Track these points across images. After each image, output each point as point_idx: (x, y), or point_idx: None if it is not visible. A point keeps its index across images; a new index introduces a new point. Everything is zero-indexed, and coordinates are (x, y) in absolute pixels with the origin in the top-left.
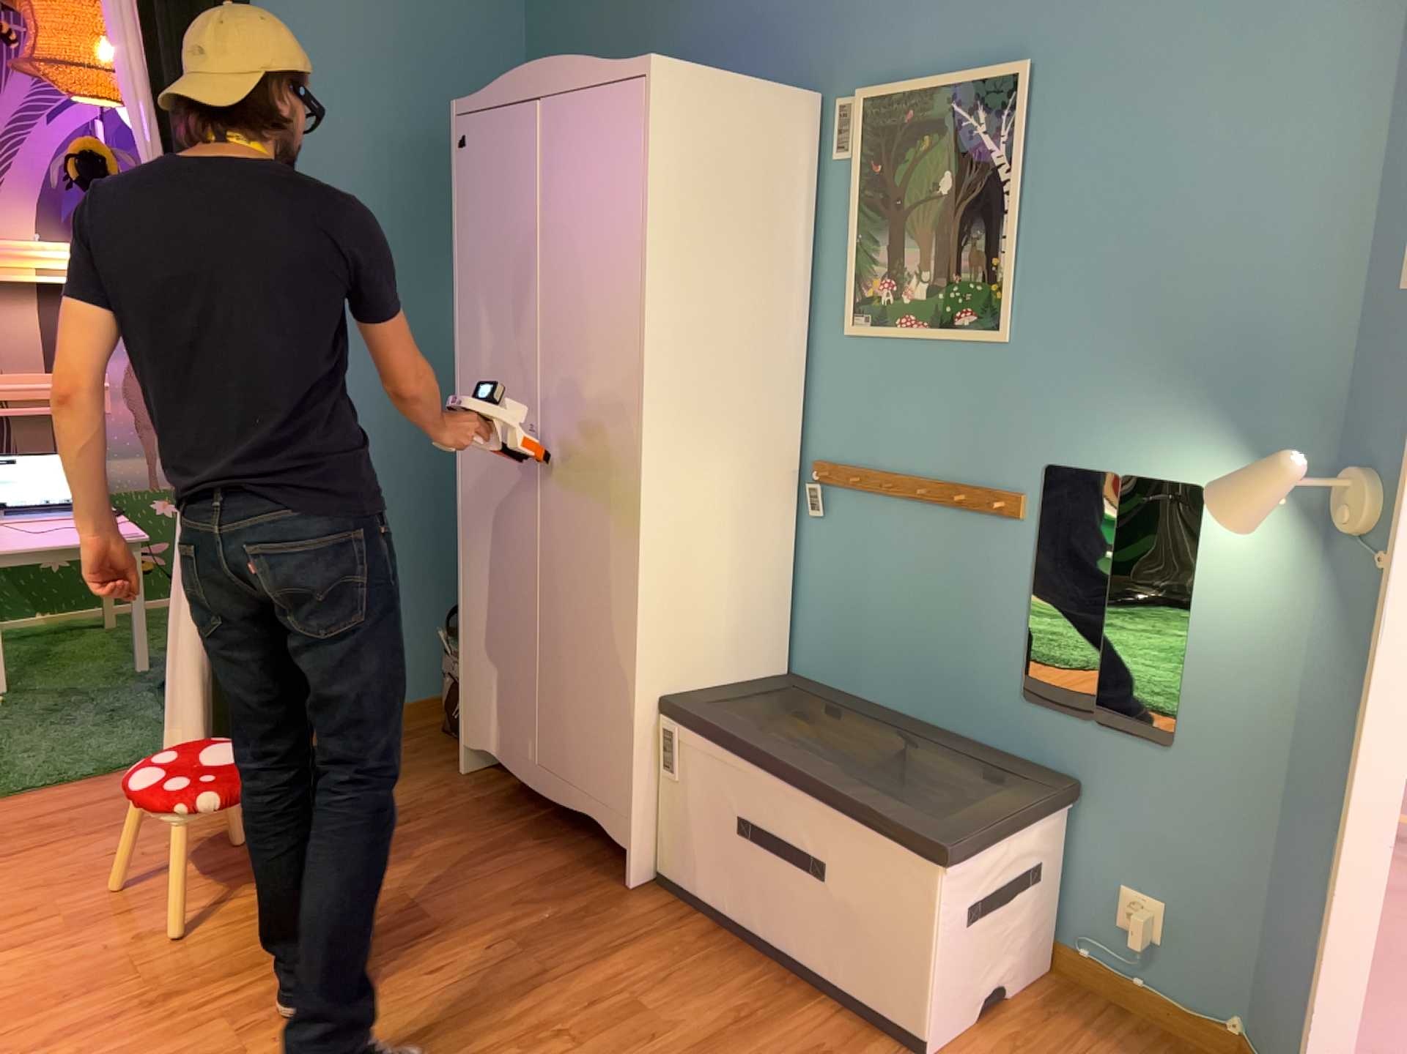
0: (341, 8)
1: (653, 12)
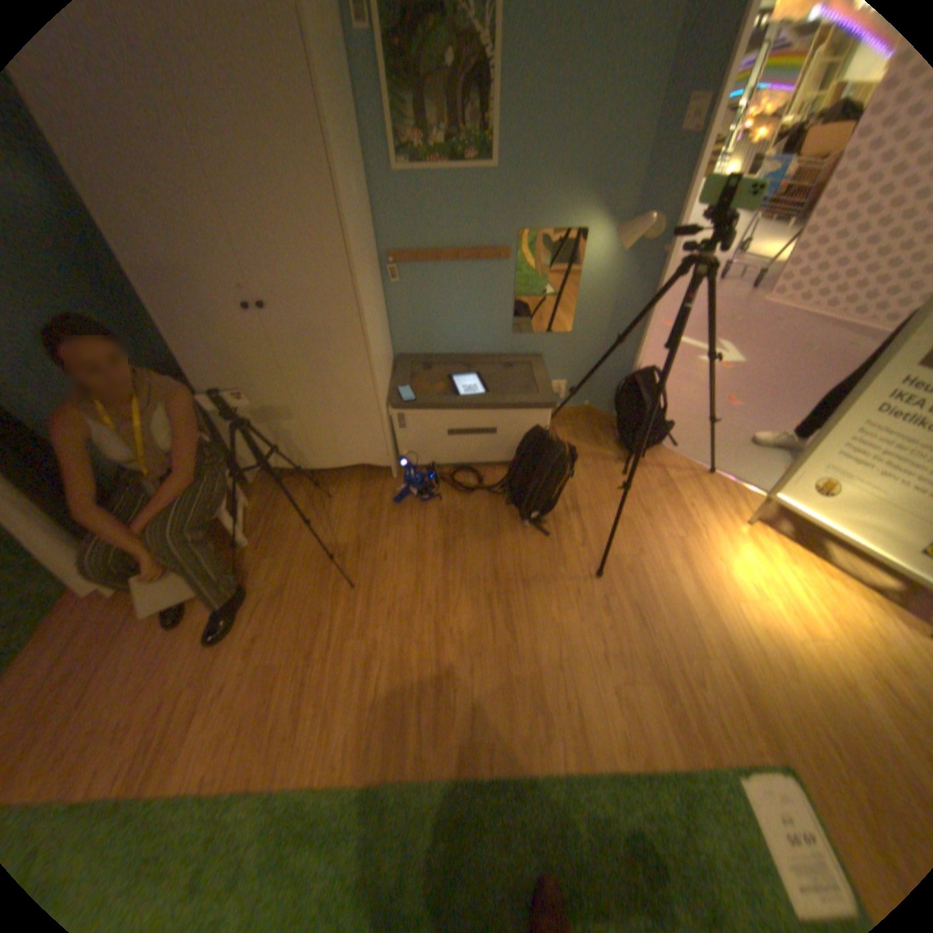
0: None
1: None
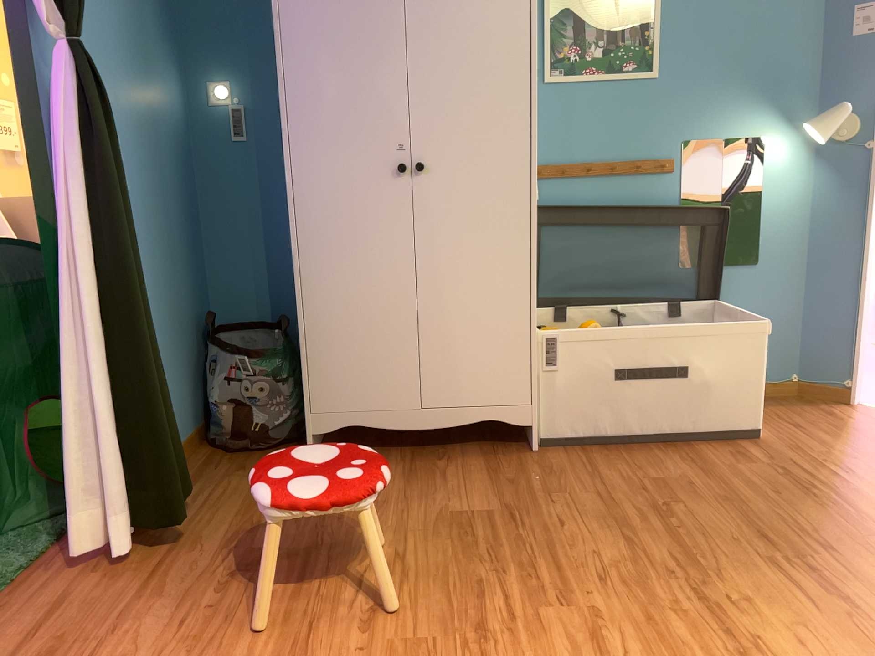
0: None
1: None
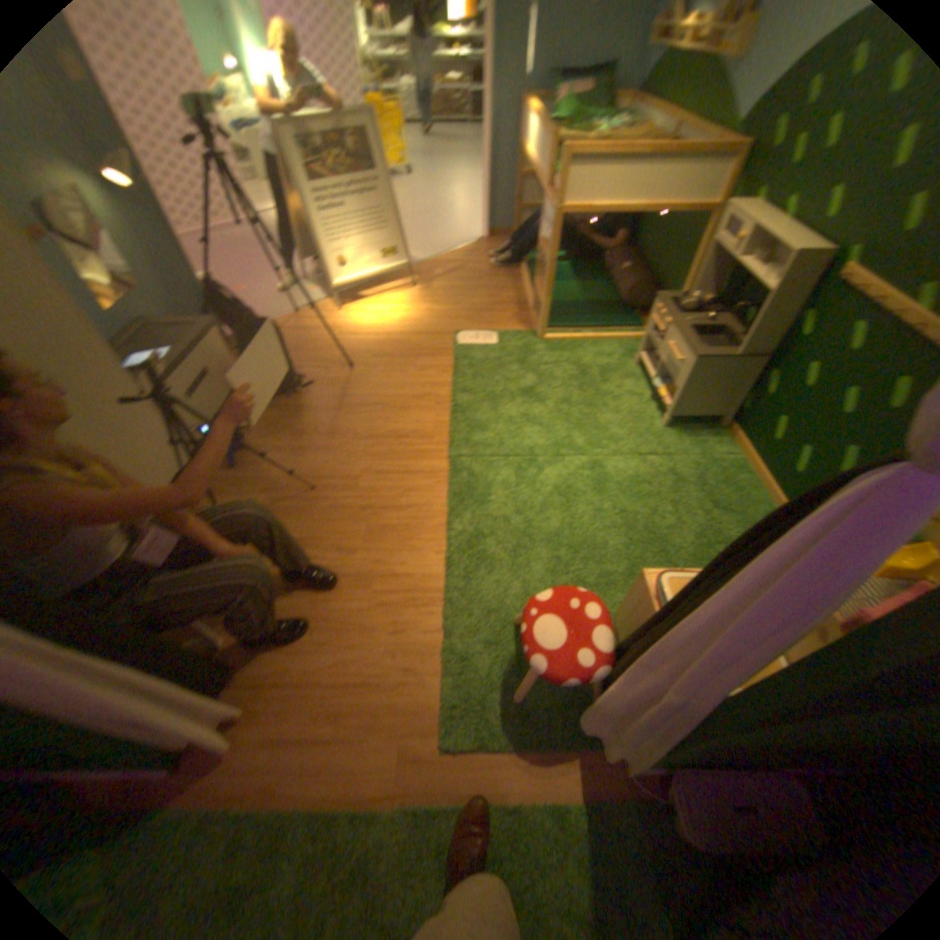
0: None
1: None
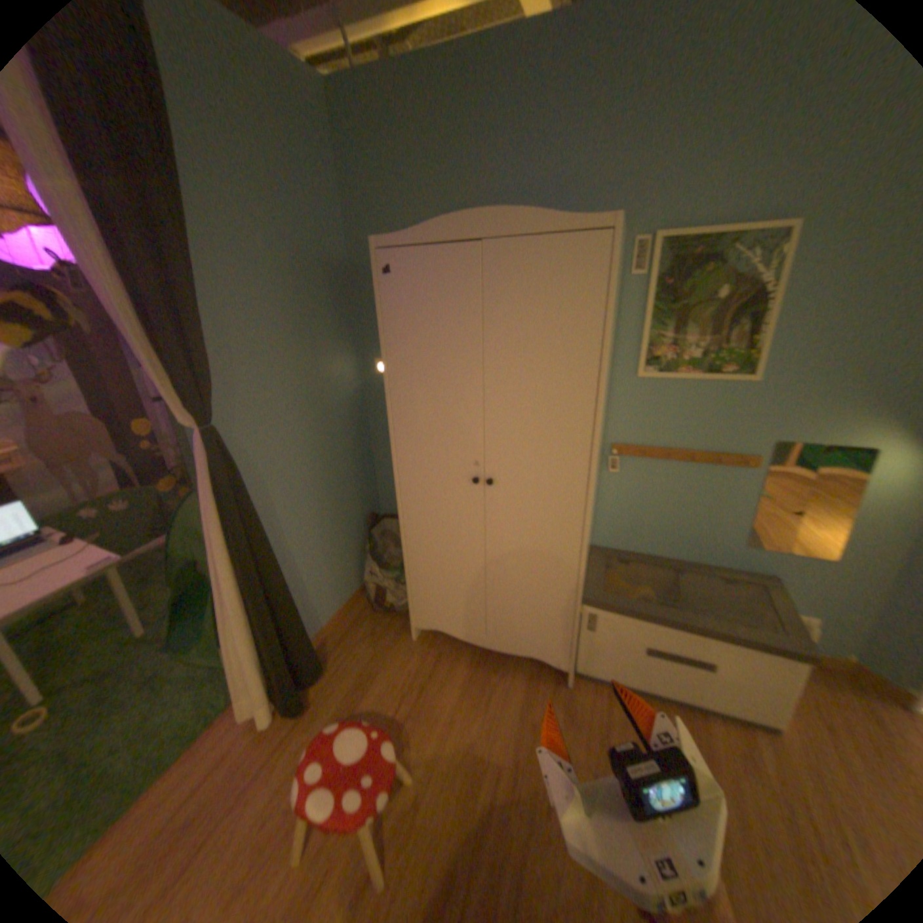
0: (226, 149)
1: (465, 165)
